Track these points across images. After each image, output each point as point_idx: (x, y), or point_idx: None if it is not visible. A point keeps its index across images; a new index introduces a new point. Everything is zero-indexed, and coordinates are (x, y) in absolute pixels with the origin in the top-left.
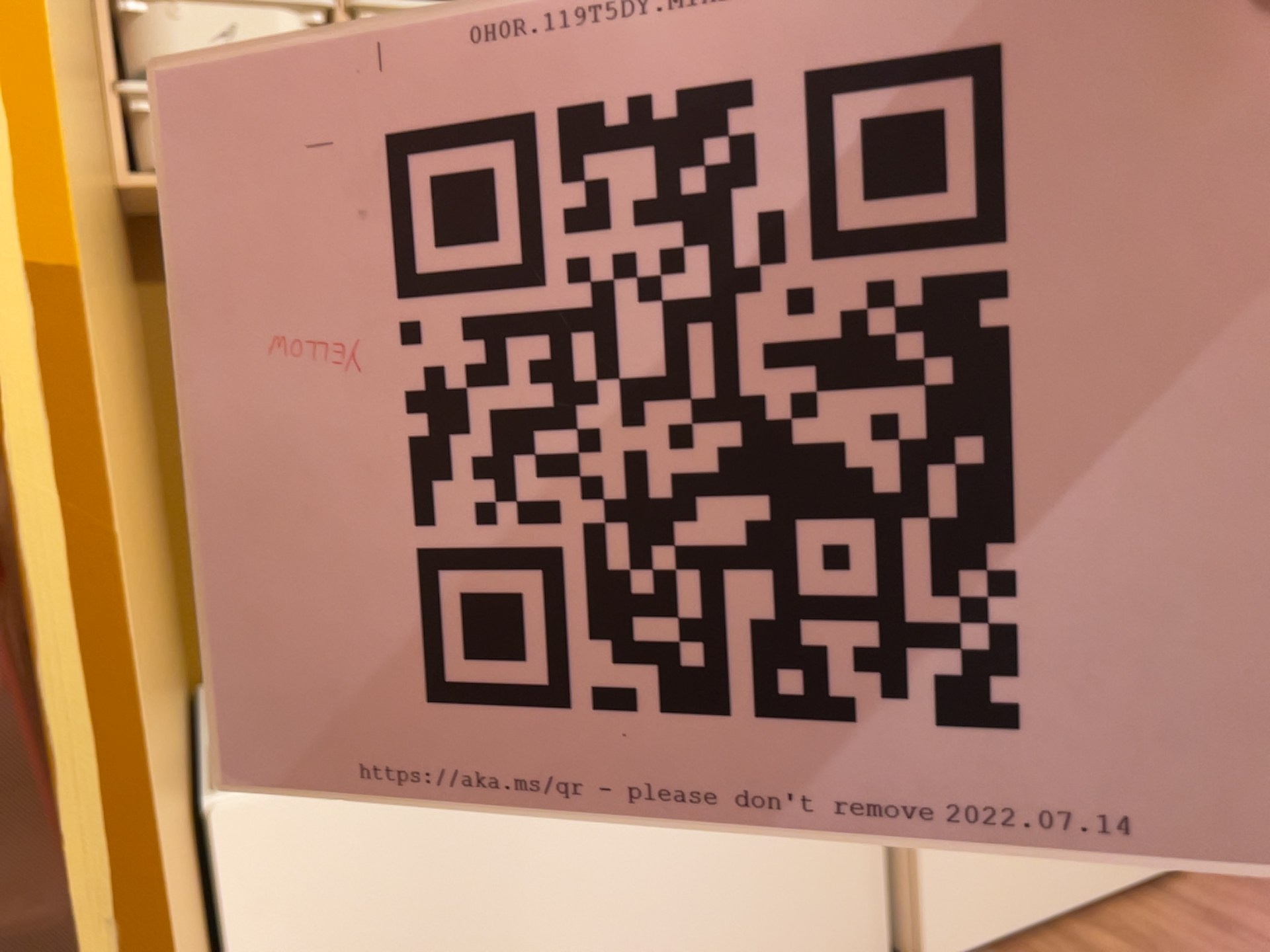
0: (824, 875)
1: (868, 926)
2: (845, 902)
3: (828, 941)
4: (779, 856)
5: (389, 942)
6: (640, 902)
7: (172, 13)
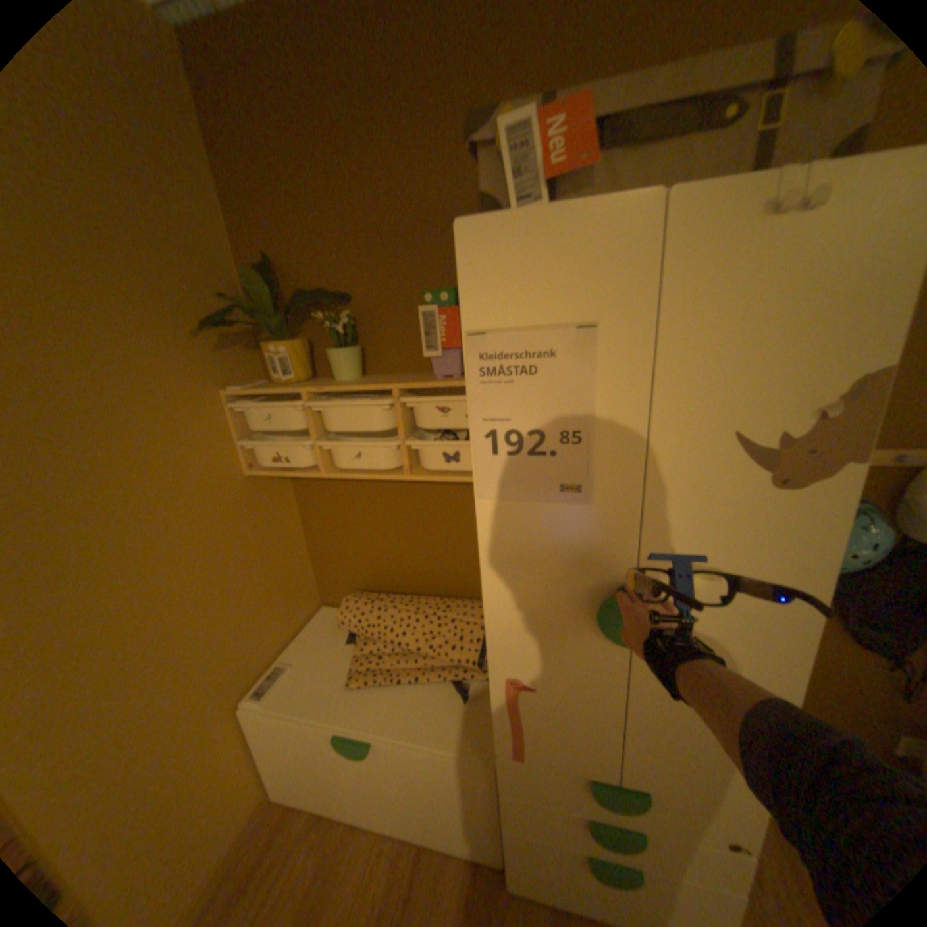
0: (464, 826)
1: (488, 852)
2: (475, 839)
3: (466, 845)
4: (440, 810)
5: (293, 761)
6: (378, 793)
7: (250, 413)
